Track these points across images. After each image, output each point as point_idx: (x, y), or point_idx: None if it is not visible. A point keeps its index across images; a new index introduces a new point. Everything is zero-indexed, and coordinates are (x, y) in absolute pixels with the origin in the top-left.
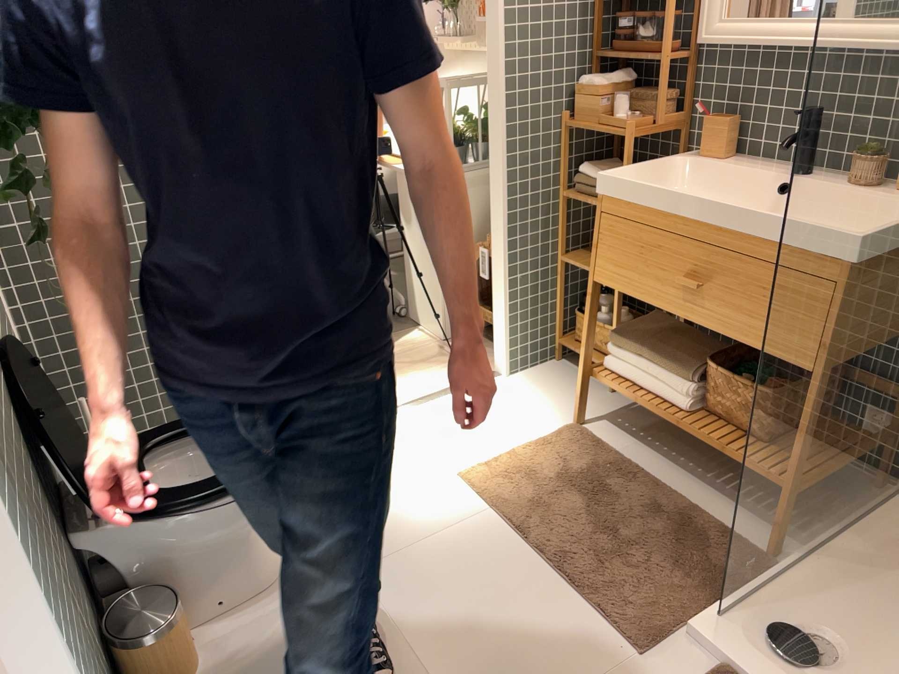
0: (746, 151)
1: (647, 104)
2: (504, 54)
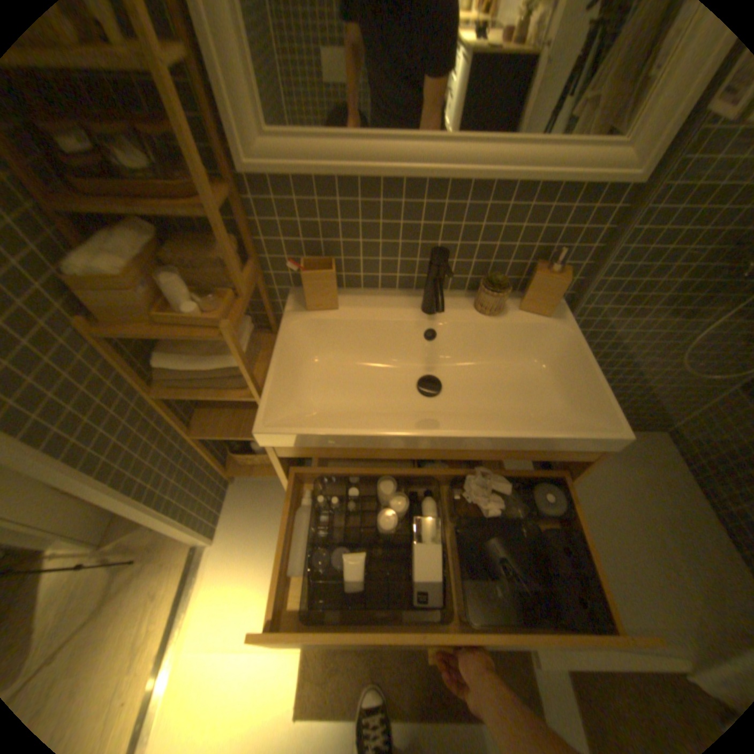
0: (346, 283)
1: (208, 268)
2: None
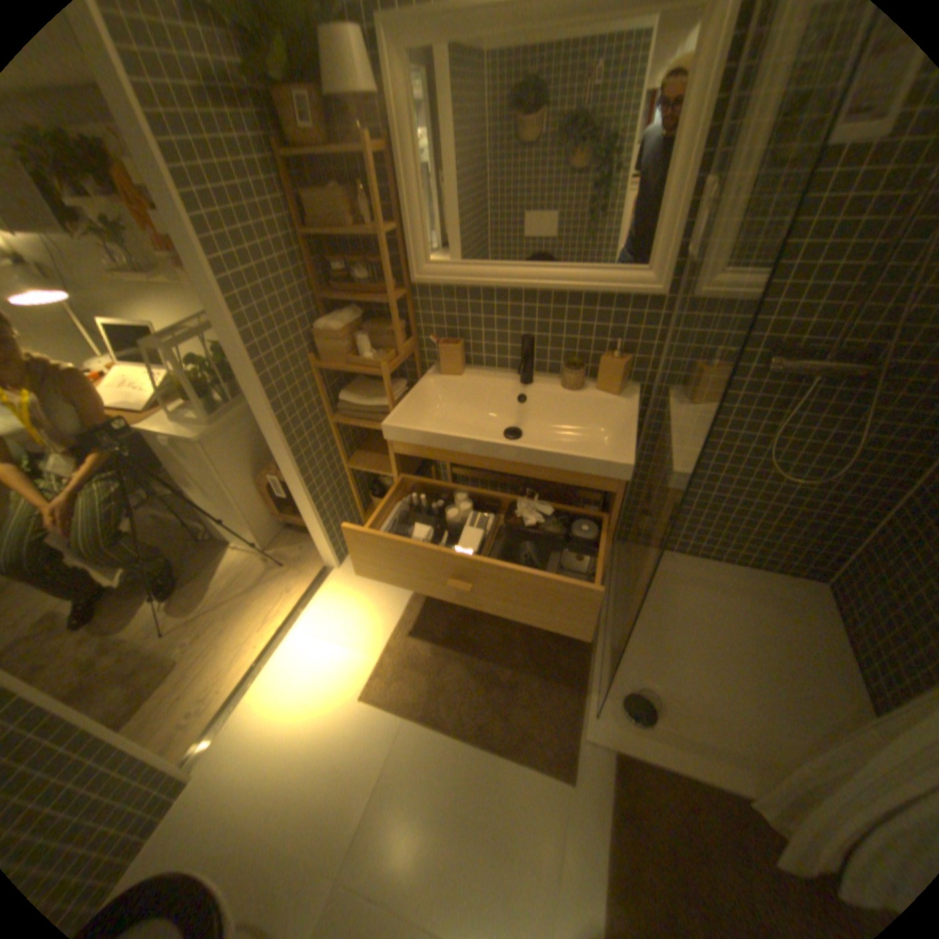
0: (472, 361)
1: (384, 336)
2: (234, 324)
